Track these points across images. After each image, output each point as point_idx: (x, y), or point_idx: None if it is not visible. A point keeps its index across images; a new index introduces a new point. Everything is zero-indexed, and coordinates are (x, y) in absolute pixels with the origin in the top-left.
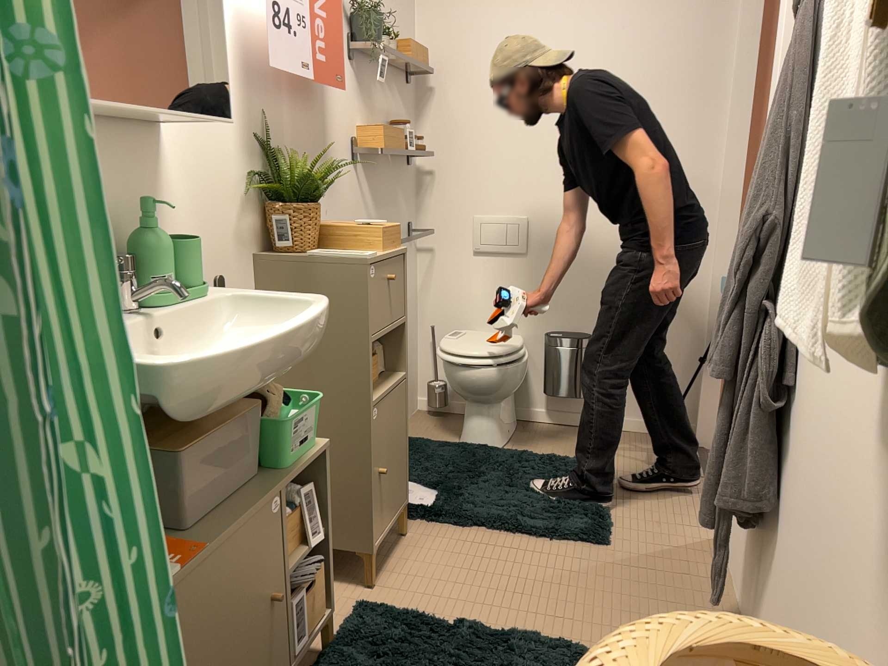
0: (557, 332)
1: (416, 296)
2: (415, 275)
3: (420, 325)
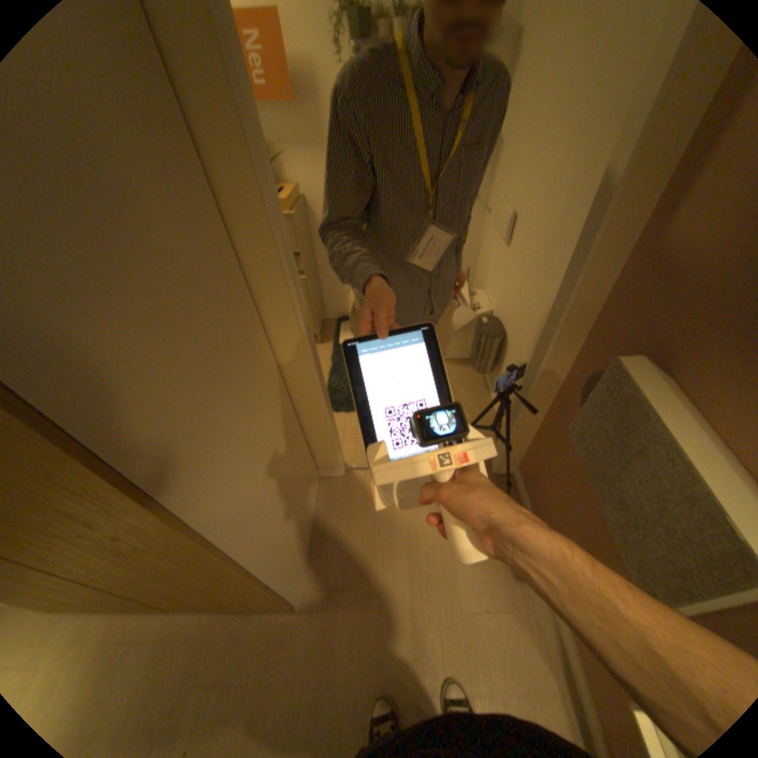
0: (497, 319)
1: (474, 242)
2: (476, 226)
3: (477, 263)
